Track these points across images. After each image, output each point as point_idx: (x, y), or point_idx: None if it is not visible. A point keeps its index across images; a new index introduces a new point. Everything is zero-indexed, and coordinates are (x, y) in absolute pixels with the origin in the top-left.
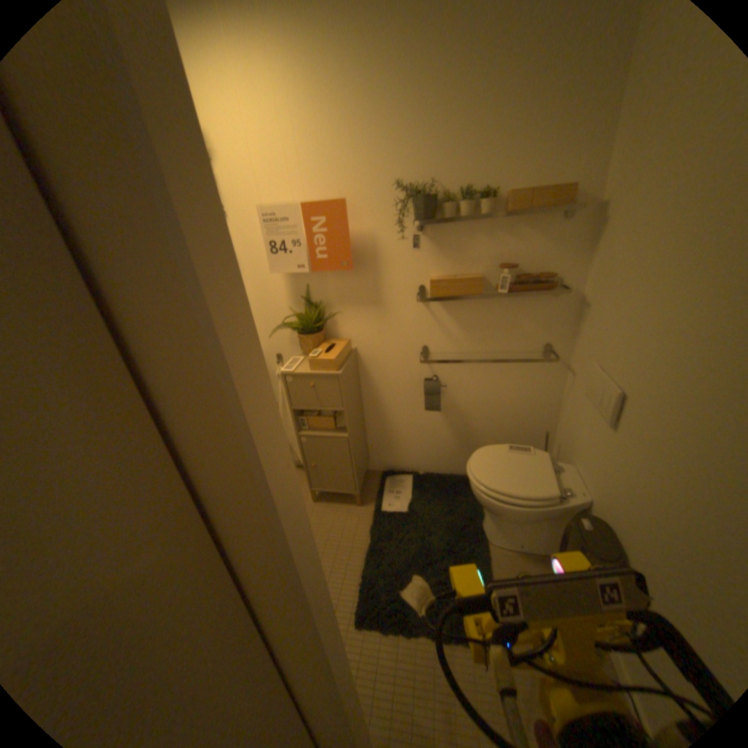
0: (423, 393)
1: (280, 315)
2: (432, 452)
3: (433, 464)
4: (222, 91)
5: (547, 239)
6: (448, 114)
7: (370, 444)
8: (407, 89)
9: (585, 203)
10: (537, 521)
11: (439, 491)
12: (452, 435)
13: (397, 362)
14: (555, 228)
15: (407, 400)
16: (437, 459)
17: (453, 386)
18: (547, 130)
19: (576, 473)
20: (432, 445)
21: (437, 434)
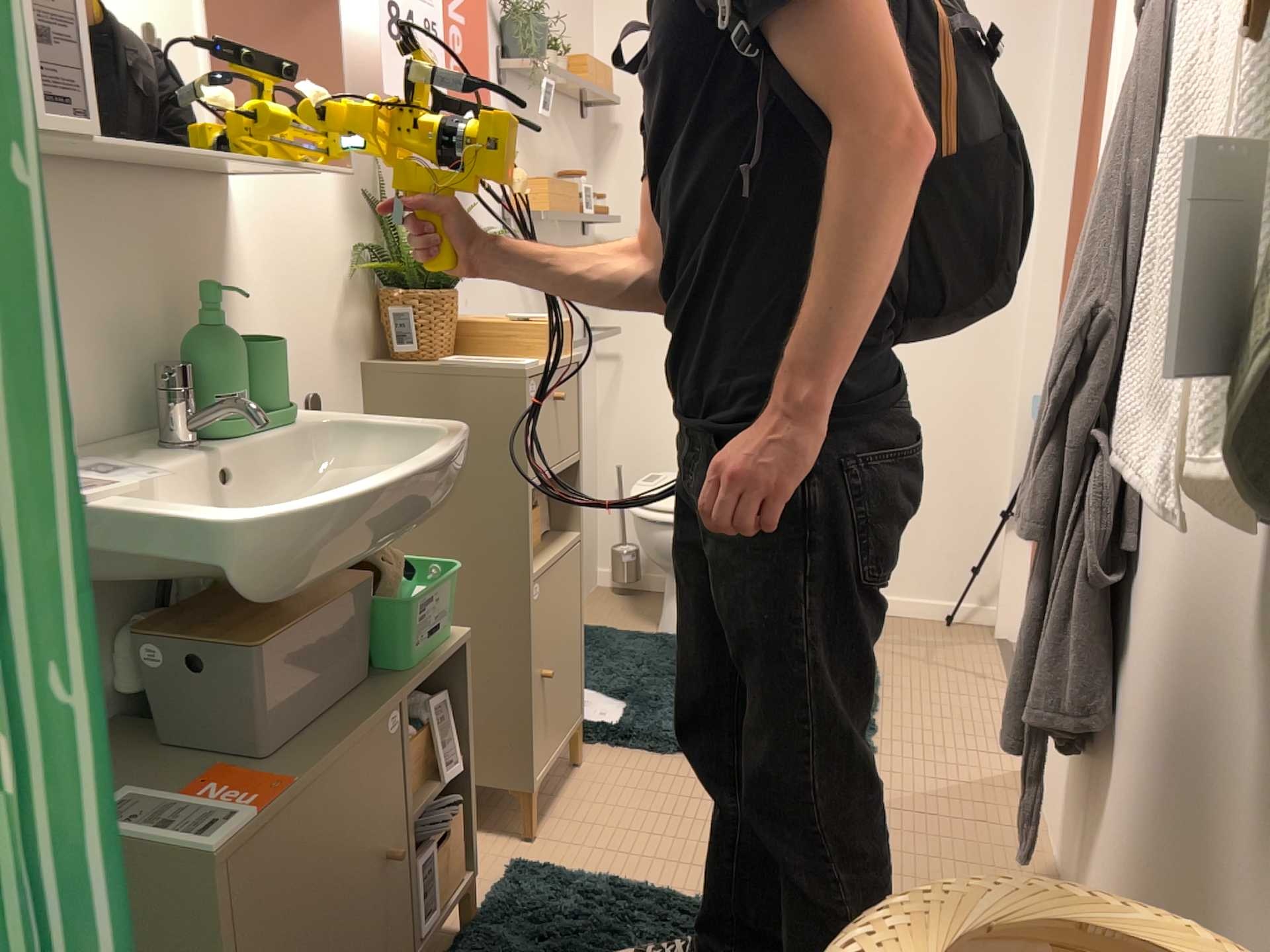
0: None
1: (326, 247)
2: None
3: None
4: None
5: (576, 148)
6: None
7: None
8: None
9: (608, 104)
10: None
11: (589, 657)
12: None
13: None
14: (578, 134)
15: None
16: None
17: None
18: None
19: None
20: None
21: None
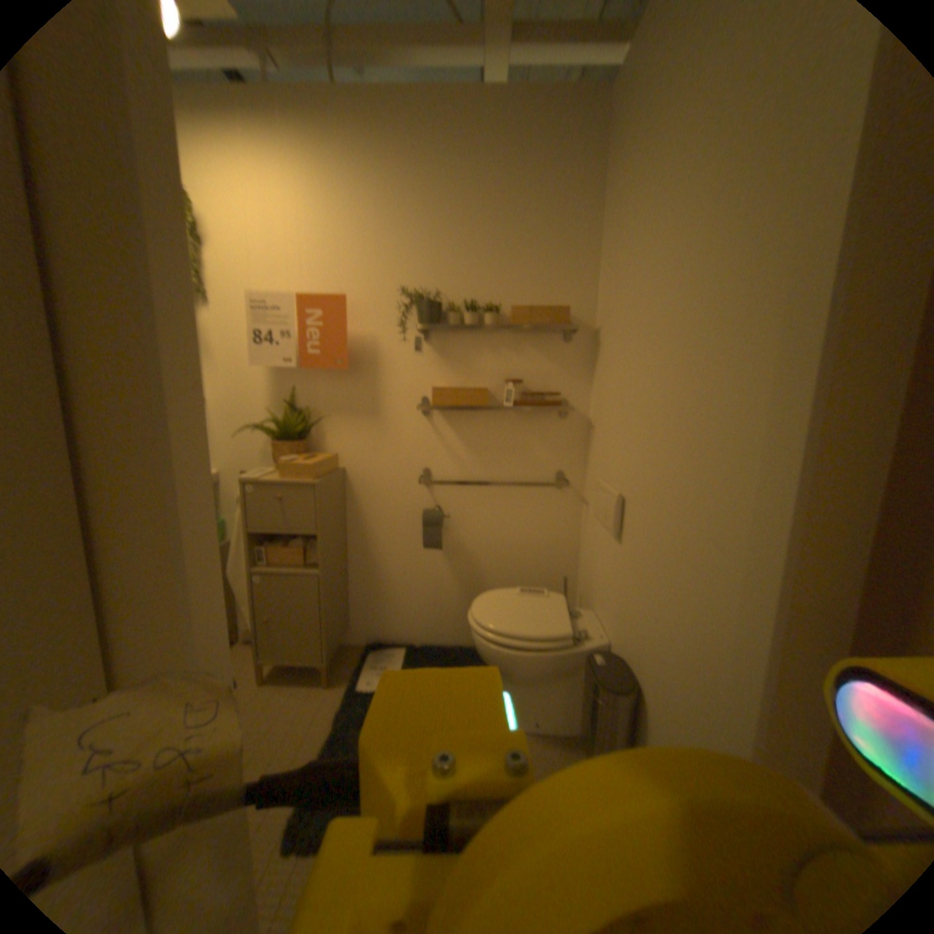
0: (425, 526)
1: (255, 418)
2: (435, 610)
3: (435, 629)
4: (227, 179)
5: (551, 356)
6: (454, 232)
7: (353, 600)
8: (416, 206)
9: (581, 322)
10: (550, 671)
11: (440, 662)
12: (459, 585)
13: (395, 485)
14: (558, 347)
15: (405, 535)
16: (440, 621)
17: (461, 517)
18: (543, 258)
19: (597, 615)
20: (435, 601)
21: (440, 584)
